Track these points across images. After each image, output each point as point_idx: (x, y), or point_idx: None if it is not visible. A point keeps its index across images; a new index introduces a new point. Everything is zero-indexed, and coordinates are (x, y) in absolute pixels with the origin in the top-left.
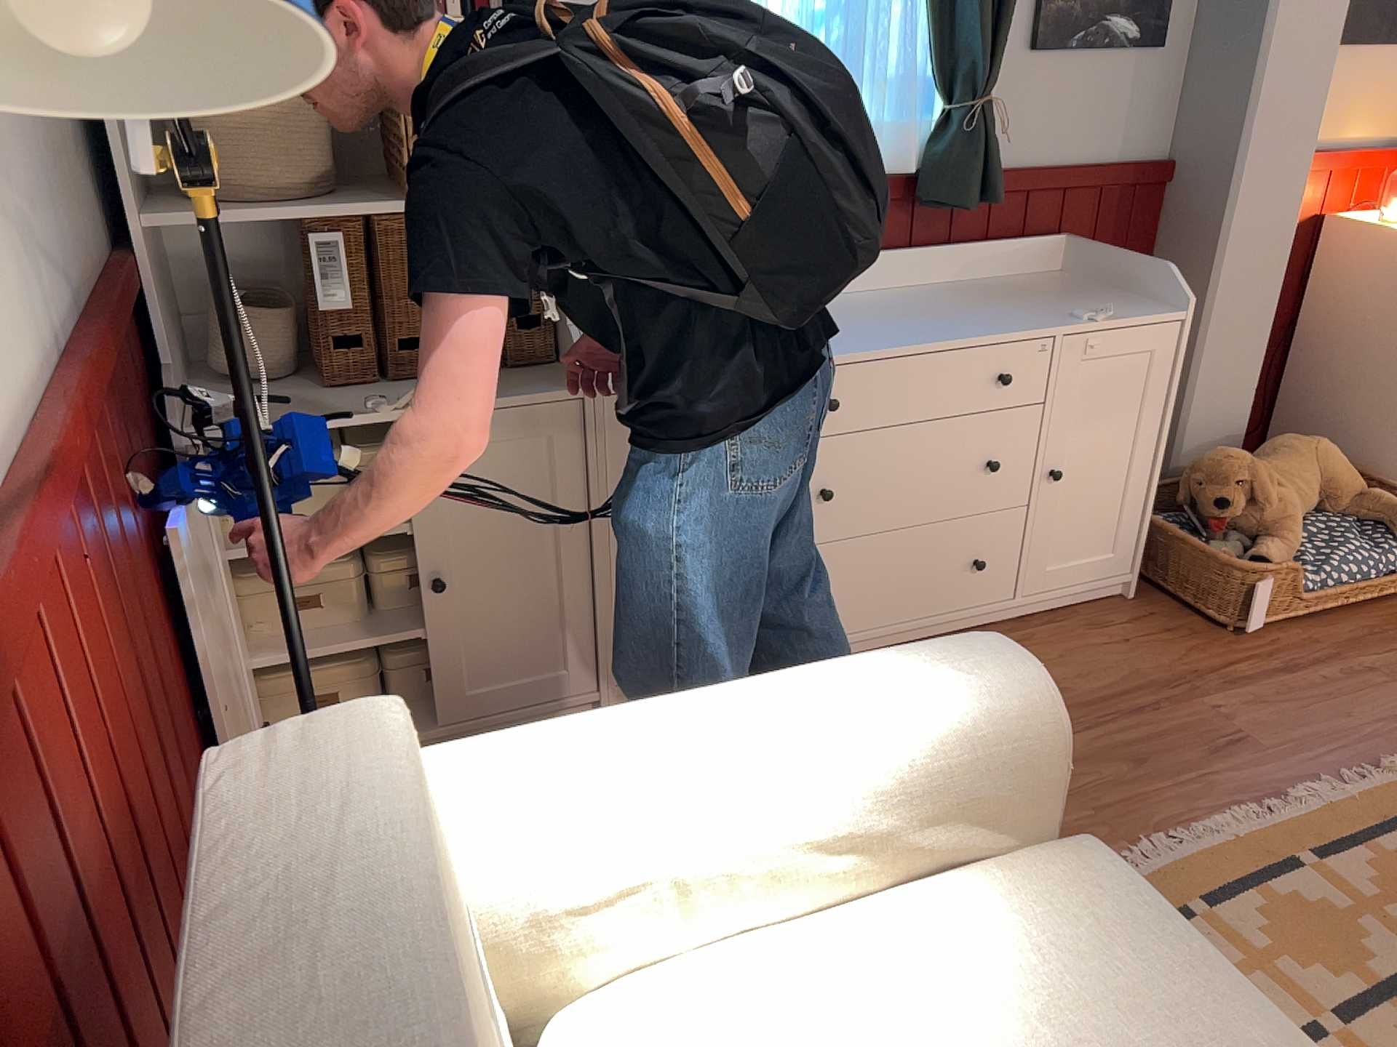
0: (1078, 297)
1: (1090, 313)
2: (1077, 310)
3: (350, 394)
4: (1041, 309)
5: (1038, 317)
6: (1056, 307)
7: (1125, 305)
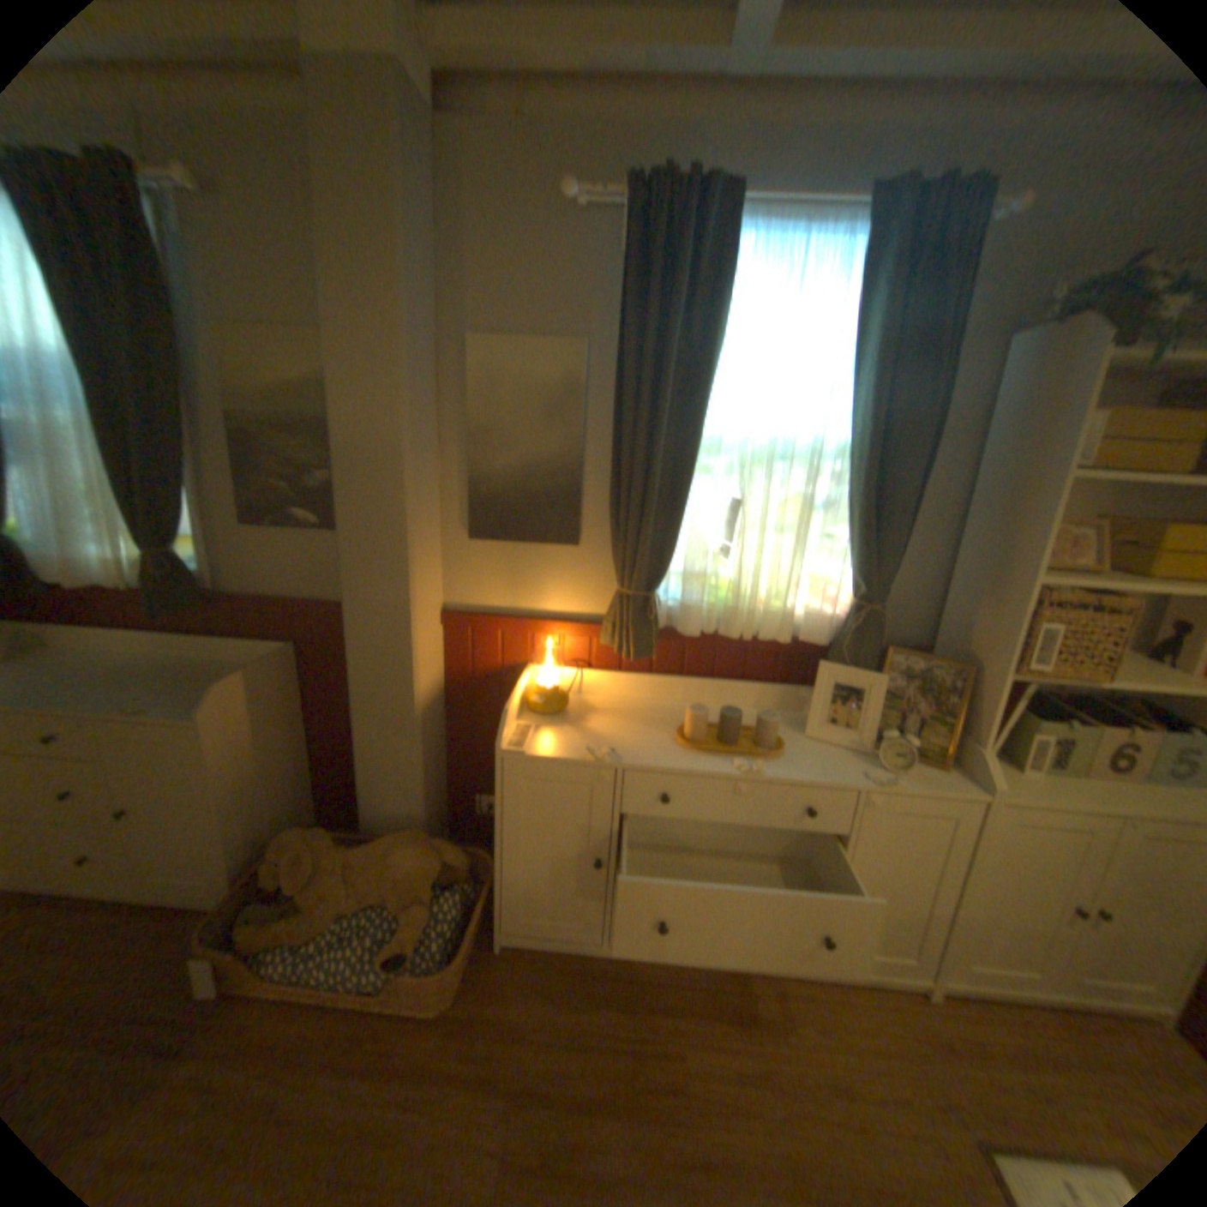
0: (200, 692)
1: (125, 709)
2: (135, 704)
3: None
4: (143, 696)
5: (113, 702)
6: (158, 696)
7: (192, 706)
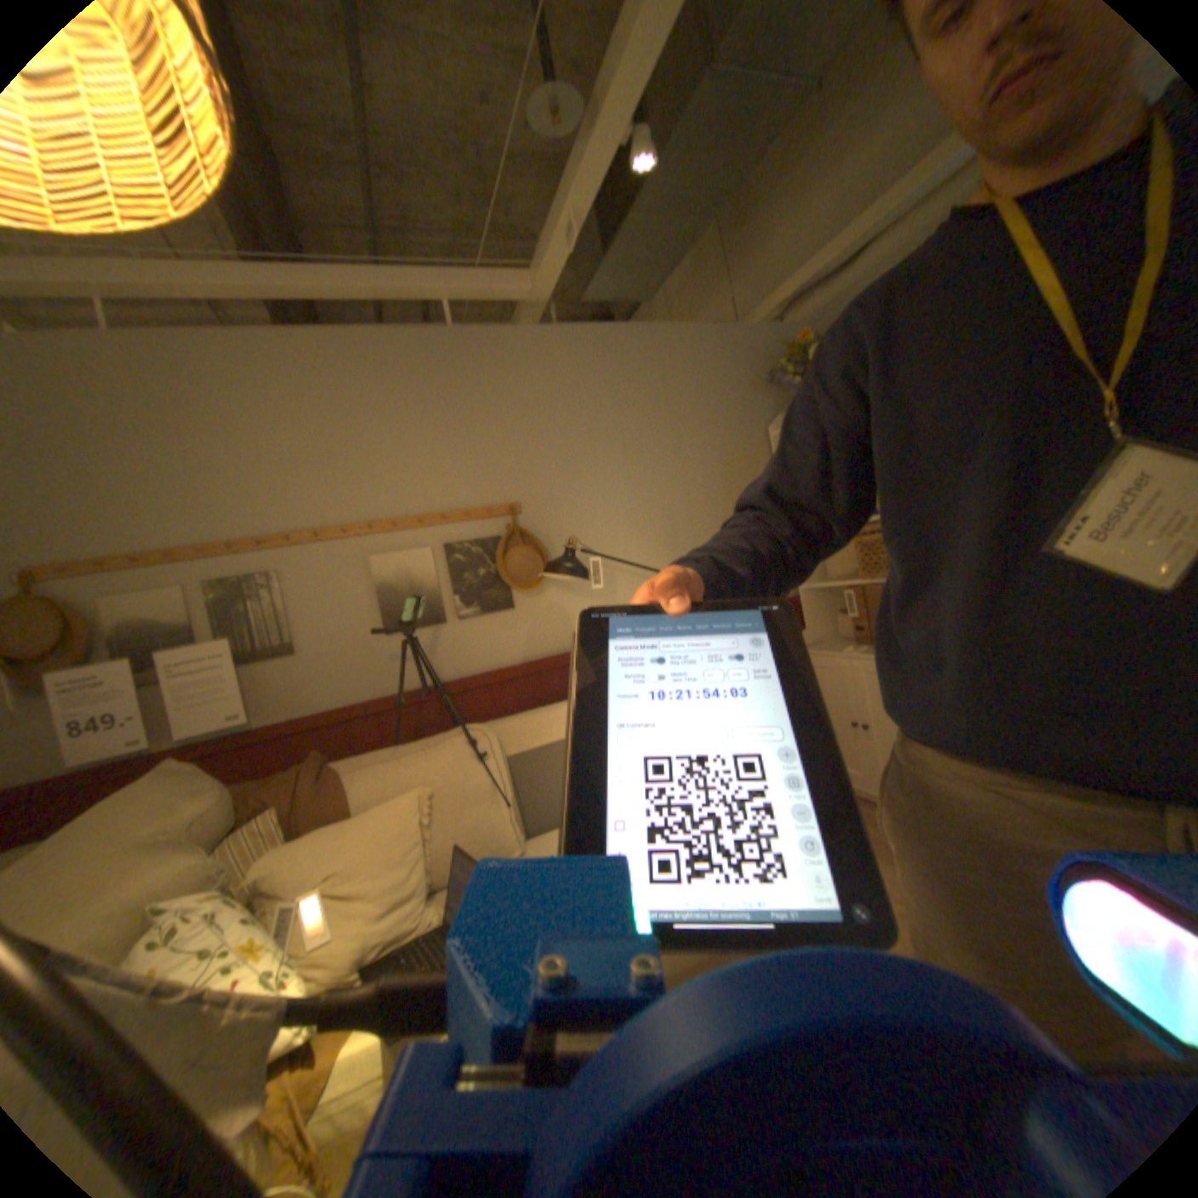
0: None
1: None
2: None
3: (856, 646)
4: None
5: None
6: None
7: None
